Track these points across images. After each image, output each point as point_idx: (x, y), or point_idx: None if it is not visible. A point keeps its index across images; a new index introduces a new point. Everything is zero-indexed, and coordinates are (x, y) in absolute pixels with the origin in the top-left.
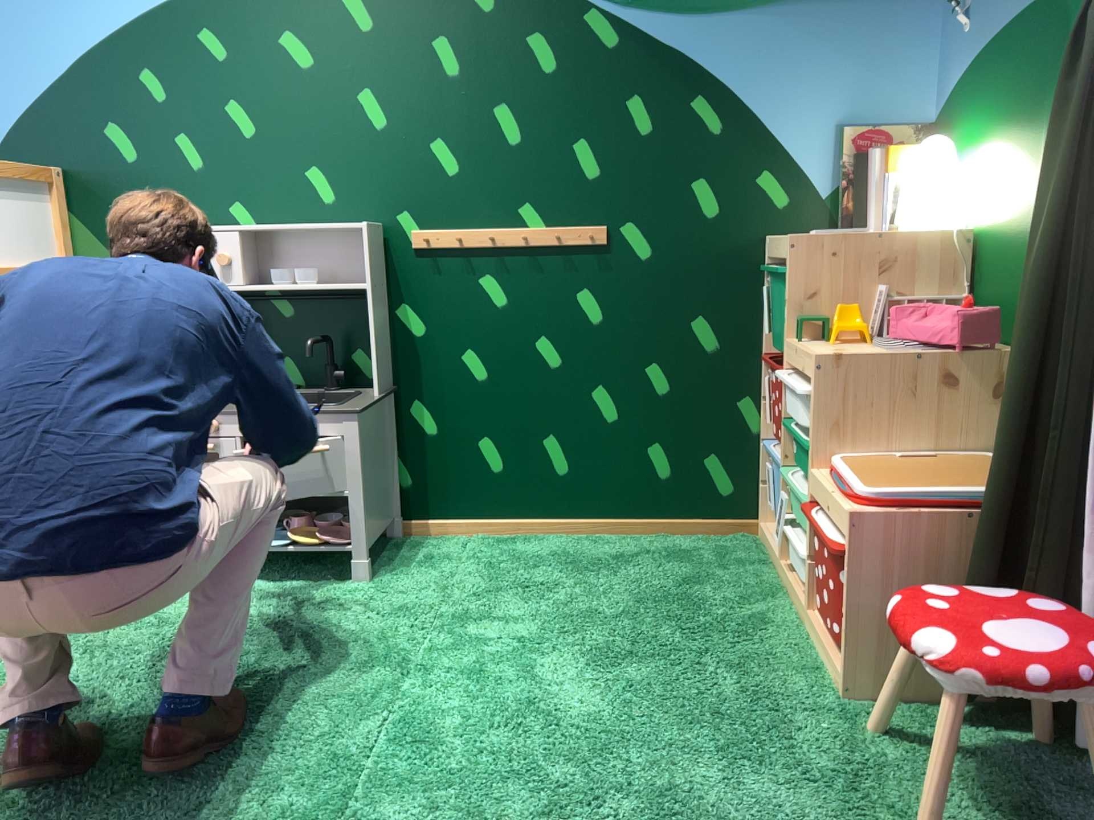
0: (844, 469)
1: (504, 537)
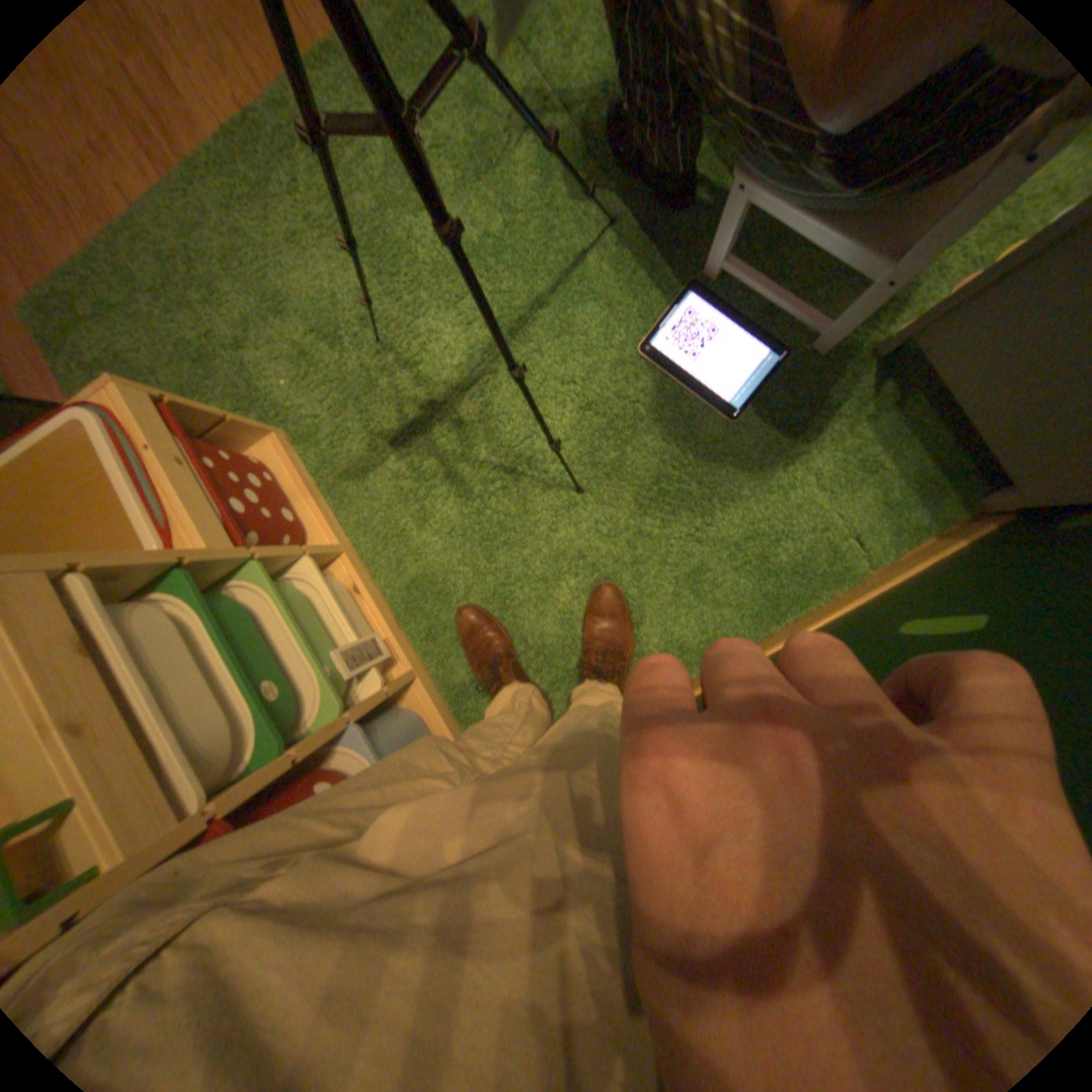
0: (136, 523)
1: (811, 593)
